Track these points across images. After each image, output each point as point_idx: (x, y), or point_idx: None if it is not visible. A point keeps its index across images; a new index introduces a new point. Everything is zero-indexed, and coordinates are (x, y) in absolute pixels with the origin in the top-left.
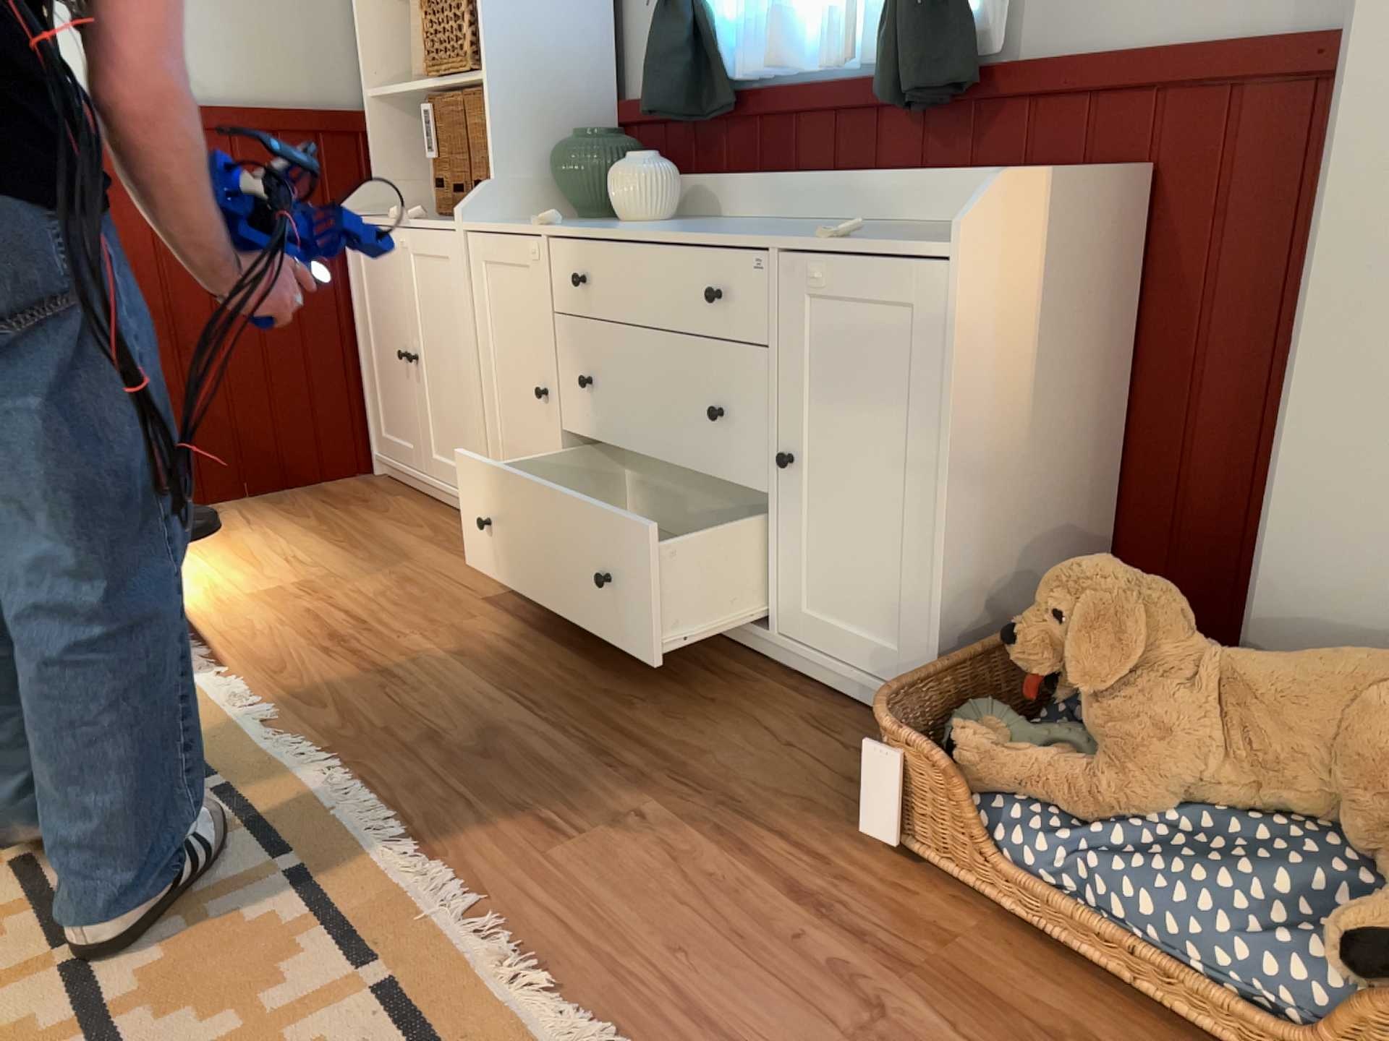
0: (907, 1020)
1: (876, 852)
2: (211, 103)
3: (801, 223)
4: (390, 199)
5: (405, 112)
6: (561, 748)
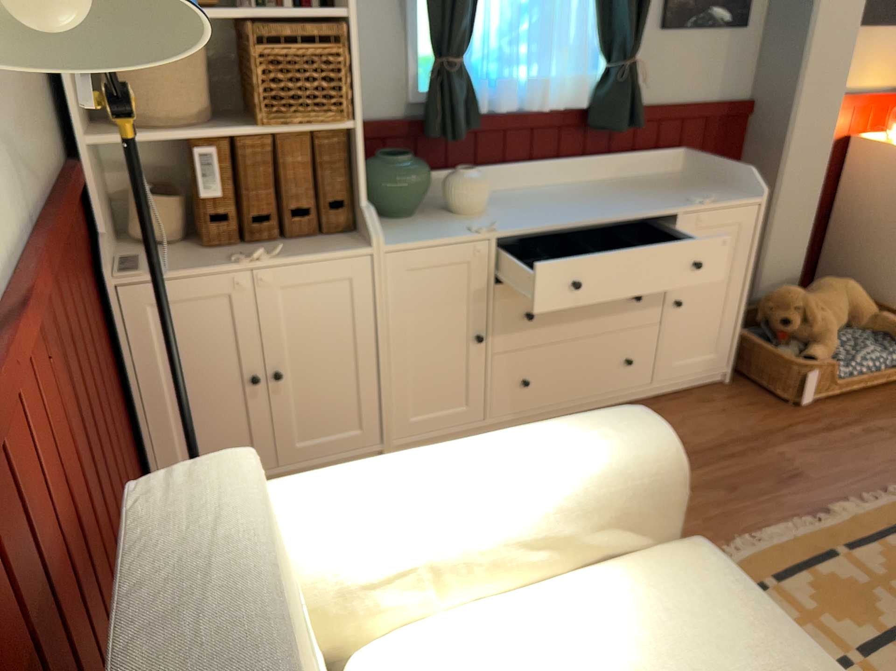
0: (888, 427)
1: (801, 411)
2: (39, 191)
3: (546, 191)
4: (111, 244)
5: (92, 149)
6: (726, 468)
